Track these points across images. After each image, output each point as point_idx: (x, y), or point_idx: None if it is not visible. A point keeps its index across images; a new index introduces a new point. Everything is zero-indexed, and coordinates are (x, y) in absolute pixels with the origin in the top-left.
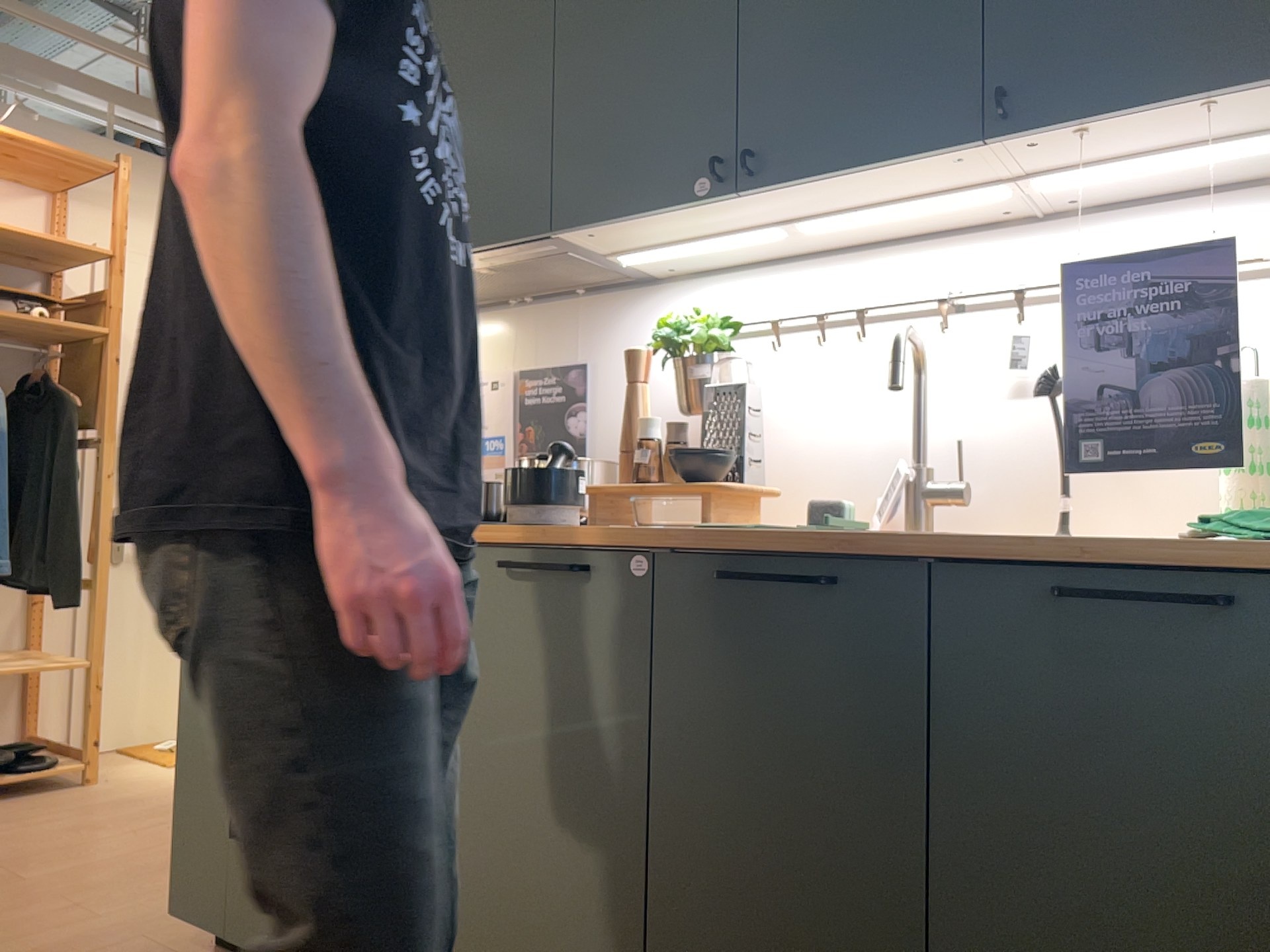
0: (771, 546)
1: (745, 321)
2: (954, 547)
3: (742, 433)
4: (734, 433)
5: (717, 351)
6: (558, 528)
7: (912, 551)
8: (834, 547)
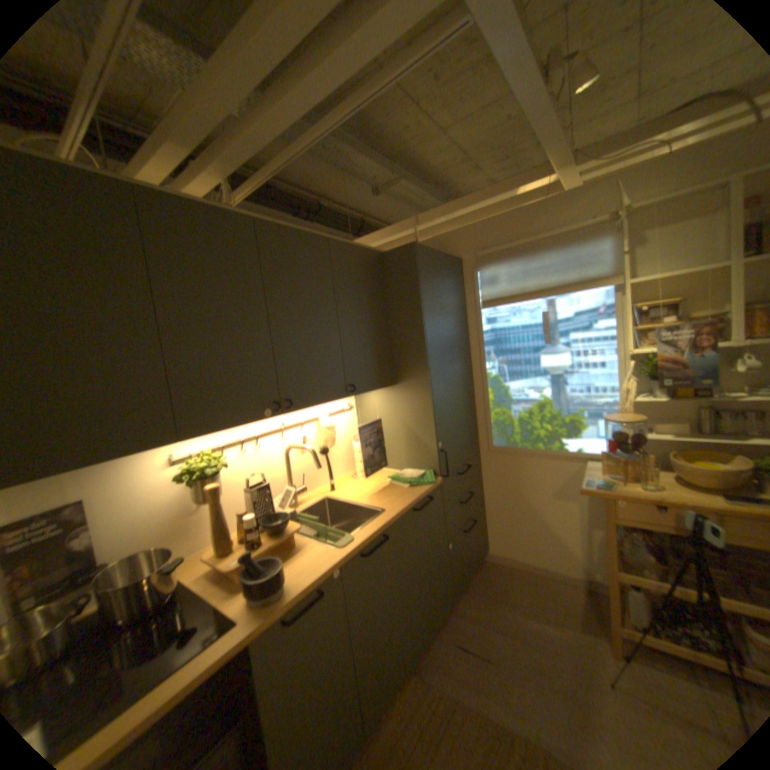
0: (367, 538)
1: (210, 451)
2: (403, 512)
3: (266, 504)
4: (267, 506)
5: (214, 471)
6: (285, 589)
7: (396, 518)
8: (383, 528)
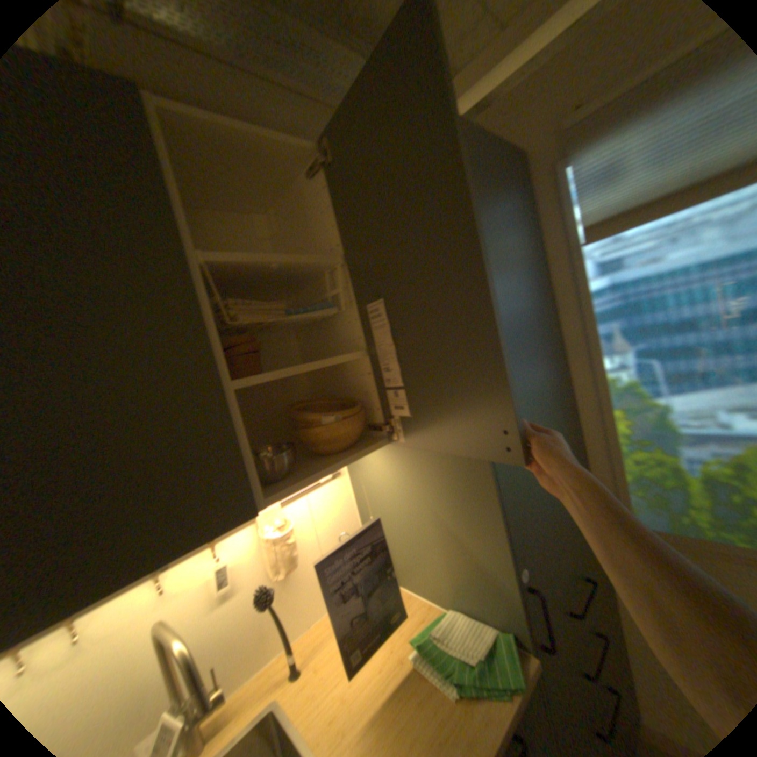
0: None
1: None
2: None
3: None
4: None
5: None
6: None
7: None
8: None
